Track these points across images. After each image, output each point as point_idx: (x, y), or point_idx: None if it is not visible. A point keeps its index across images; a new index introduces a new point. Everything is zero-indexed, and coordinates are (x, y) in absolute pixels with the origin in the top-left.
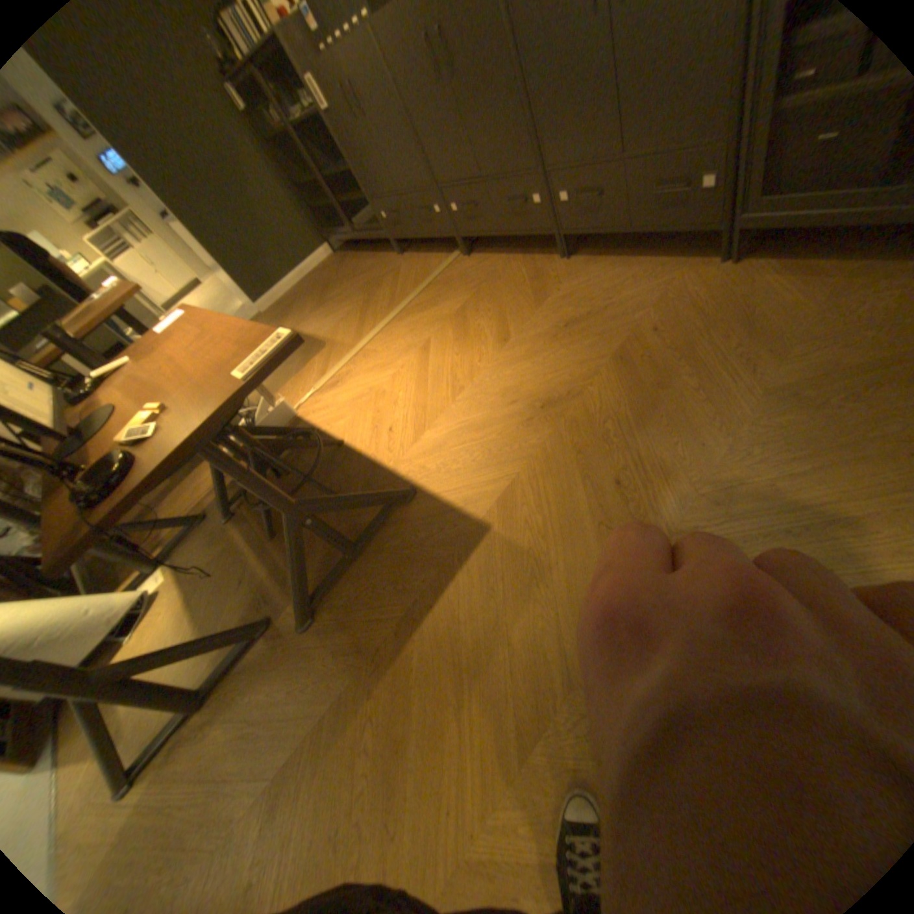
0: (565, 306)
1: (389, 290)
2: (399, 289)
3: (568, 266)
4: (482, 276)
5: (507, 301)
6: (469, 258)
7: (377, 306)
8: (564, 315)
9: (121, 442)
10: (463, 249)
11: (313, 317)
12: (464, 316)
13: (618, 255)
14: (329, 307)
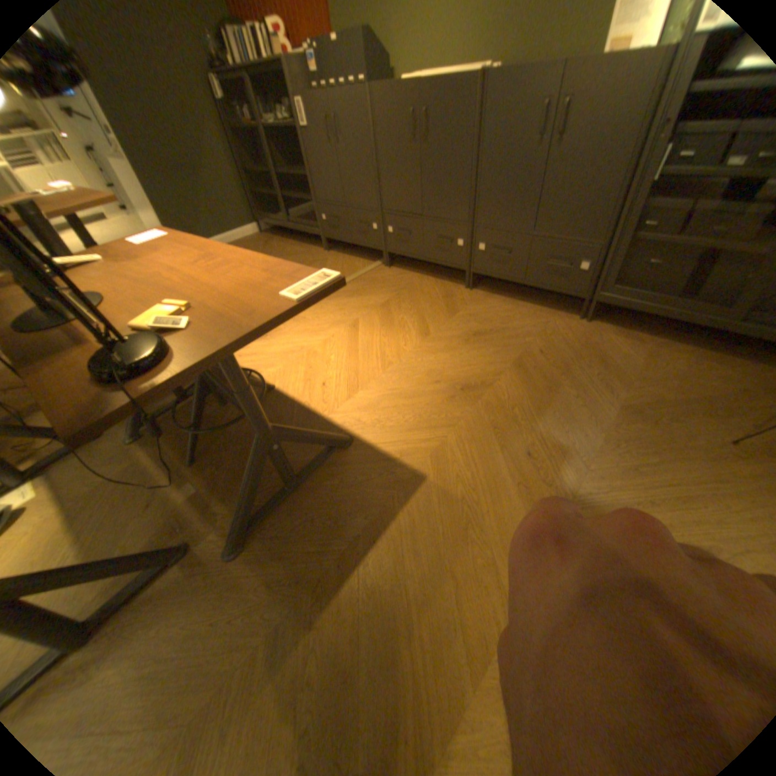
0: (471, 320)
1: None
2: None
3: (471, 294)
4: (401, 284)
5: (424, 306)
6: (389, 269)
7: None
8: (471, 326)
9: (140, 327)
10: (384, 261)
11: None
12: (388, 309)
13: (507, 296)
14: None
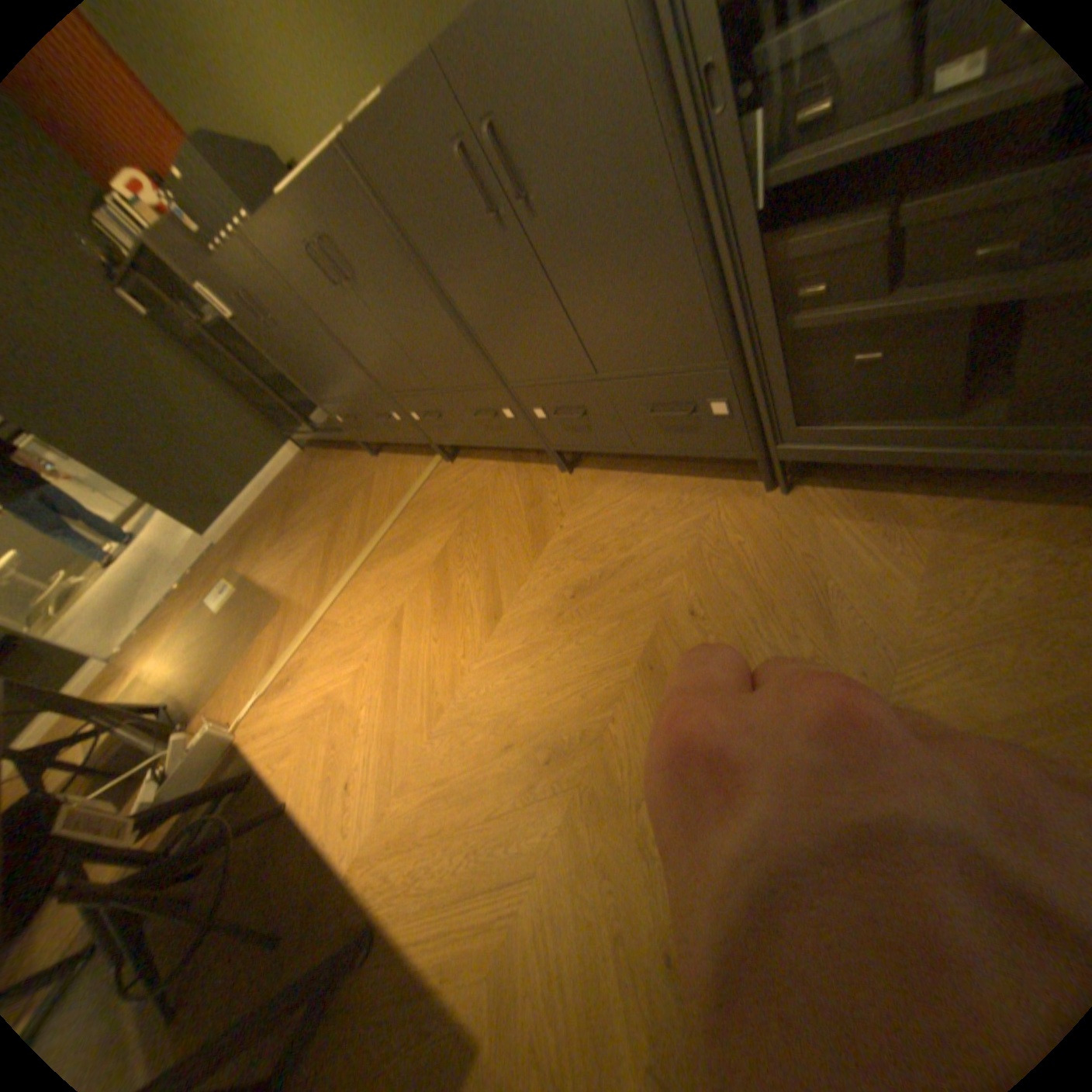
0: (570, 558)
1: (359, 515)
2: (372, 514)
3: (571, 486)
4: (468, 497)
5: (498, 544)
6: (453, 466)
7: (345, 541)
8: (570, 575)
9: None
10: (446, 452)
11: (271, 556)
12: (446, 568)
13: (632, 471)
14: (290, 540)
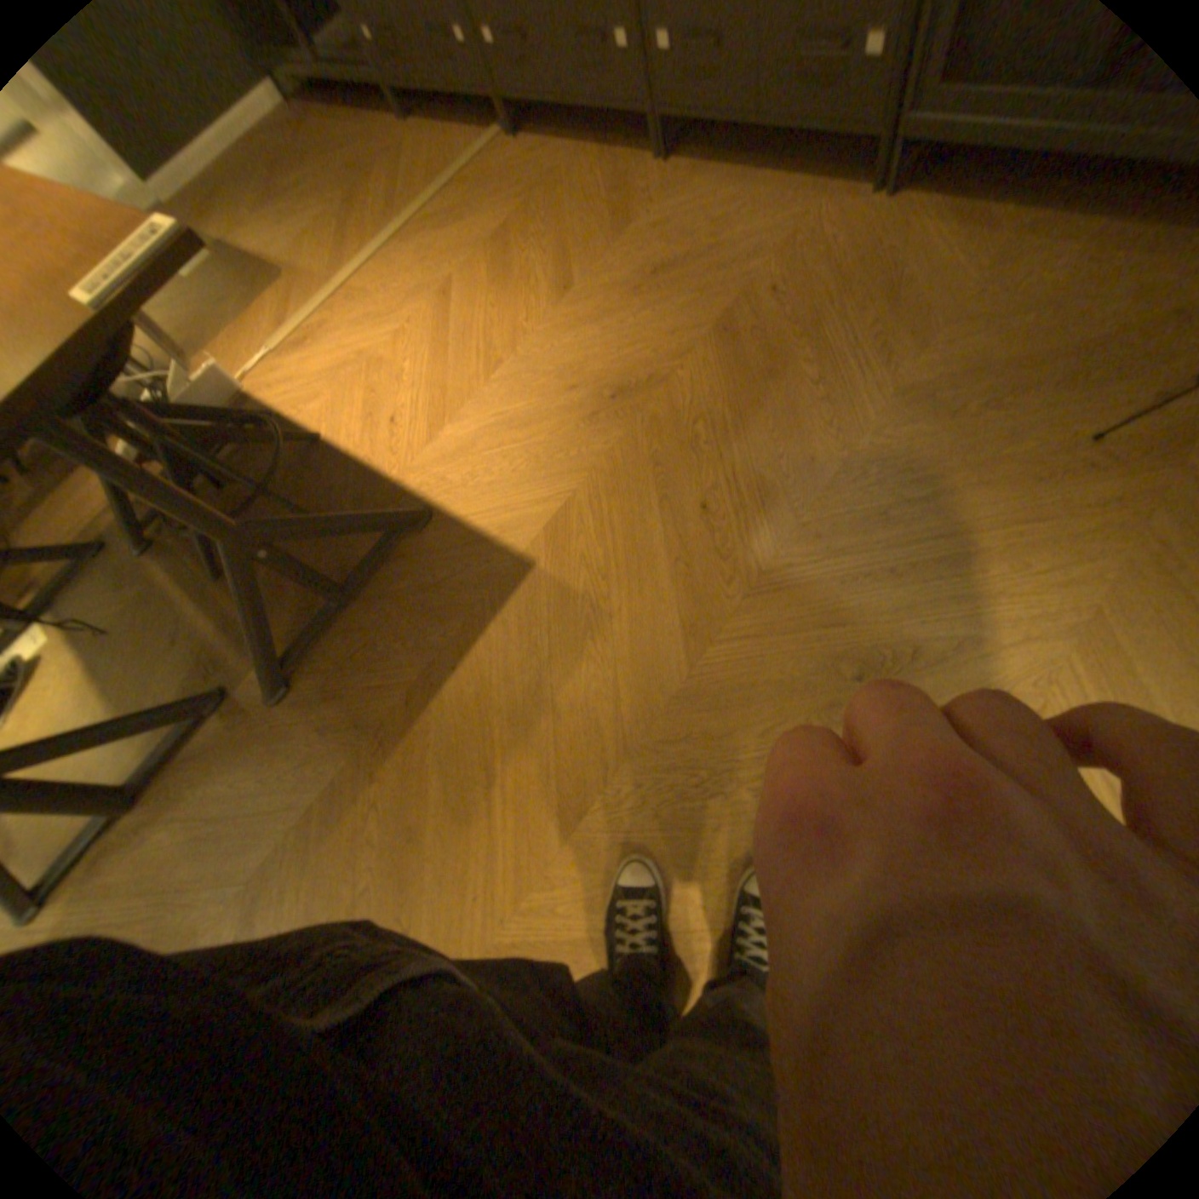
0: (653, 240)
1: (383, 185)
2: (401, 185)
3: (663, 174)
4: (532, 176)
5: (569, 224)
6: (514, 142)
7: (365, 212)
8: (651, 255)
9: None
10: (504, 125)
11: (255, 222)
12: (505, 243)
13: (735, 164)
14: (282, 207)
